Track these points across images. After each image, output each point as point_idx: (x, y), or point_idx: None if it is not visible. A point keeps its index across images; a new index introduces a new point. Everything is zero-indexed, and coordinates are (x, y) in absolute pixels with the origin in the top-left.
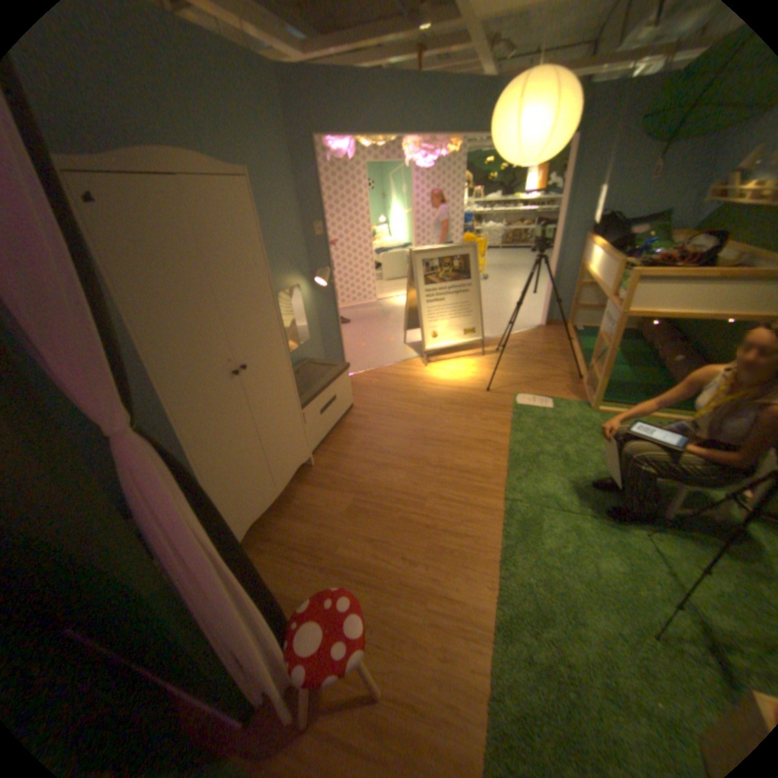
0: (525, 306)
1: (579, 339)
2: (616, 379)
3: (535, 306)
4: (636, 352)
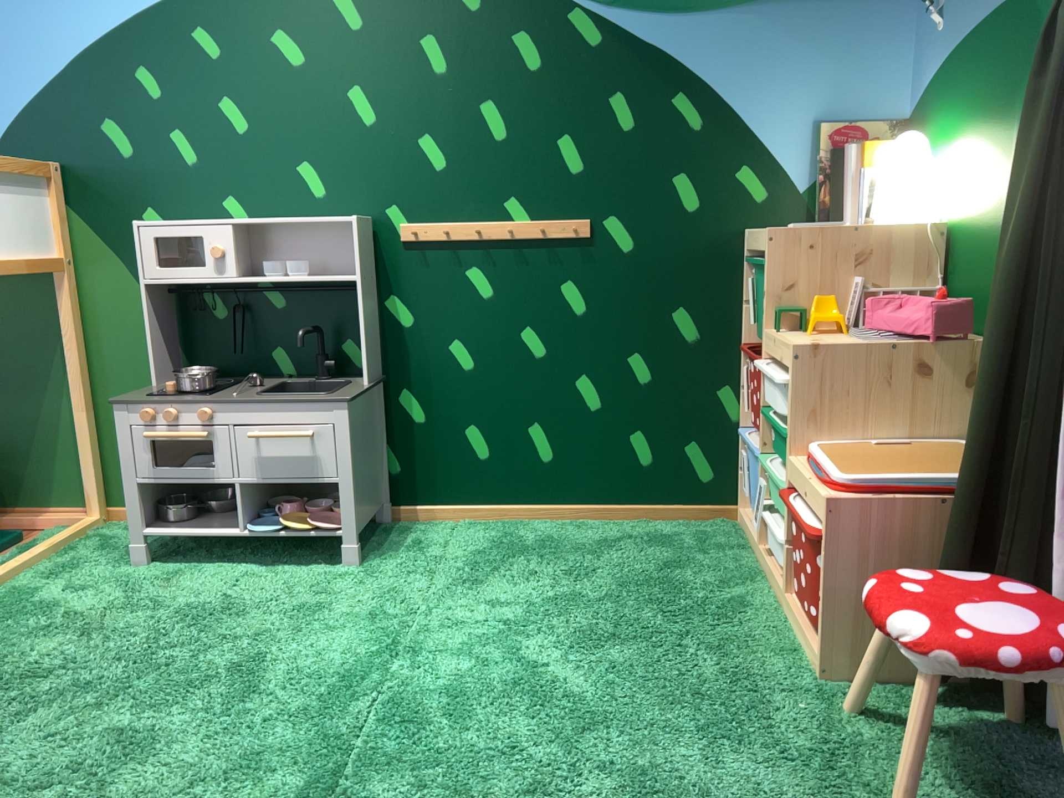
0: None
1: None
2: None
3: None
4: None
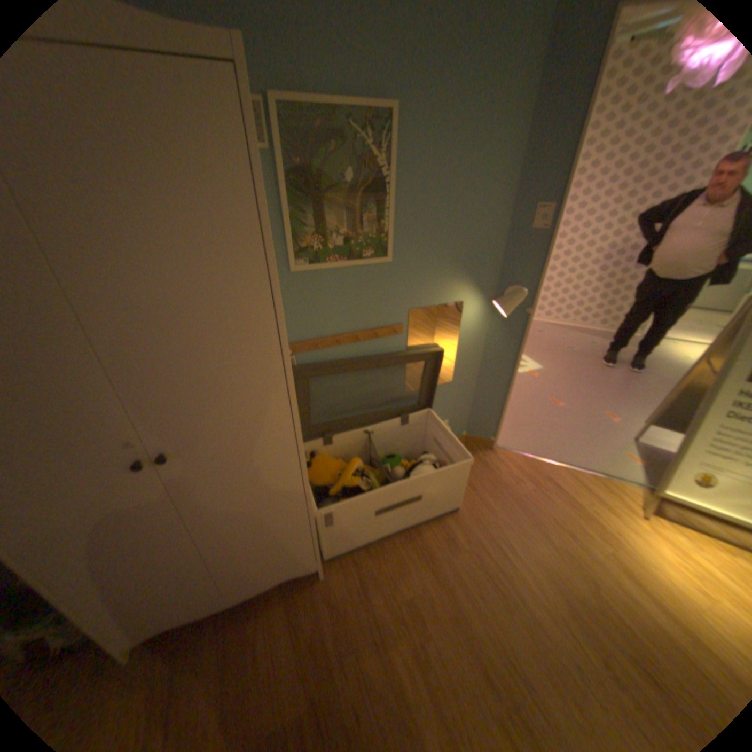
0: None
1: None
2: None
3: None
4: None
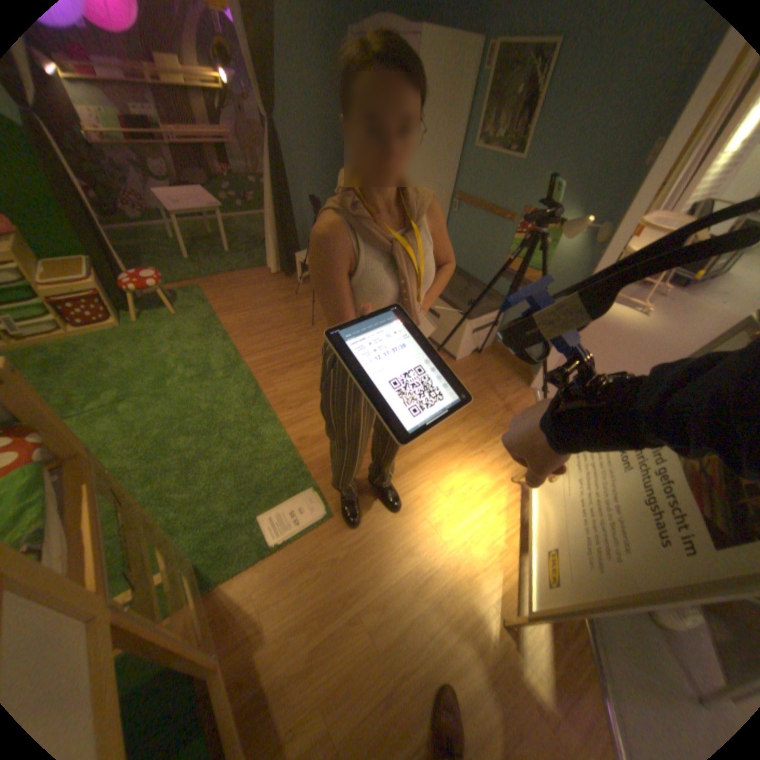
0: None
1: None
2: None
3: None
4: None
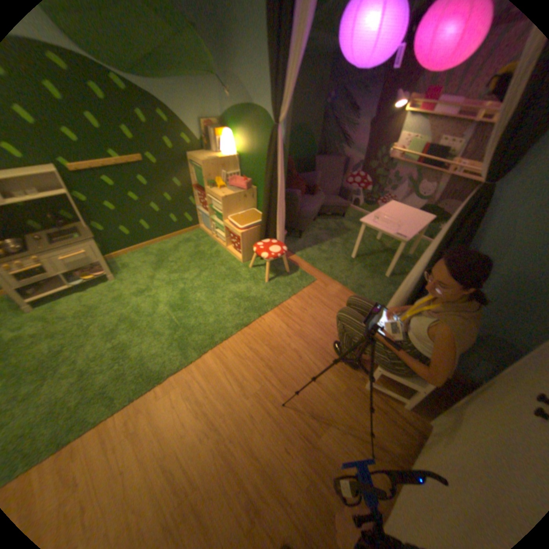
0: None
1: None
2: None
3: None
4: None
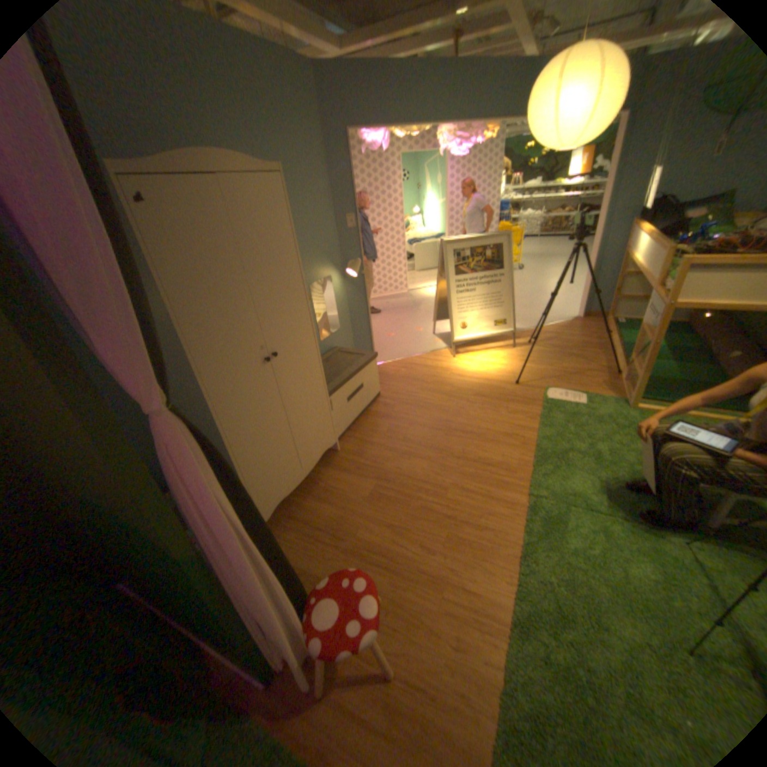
0: (563, 297)
1: (621, 332)
2: (660, 376)
3: (574, 296)
4: (685, 347)
